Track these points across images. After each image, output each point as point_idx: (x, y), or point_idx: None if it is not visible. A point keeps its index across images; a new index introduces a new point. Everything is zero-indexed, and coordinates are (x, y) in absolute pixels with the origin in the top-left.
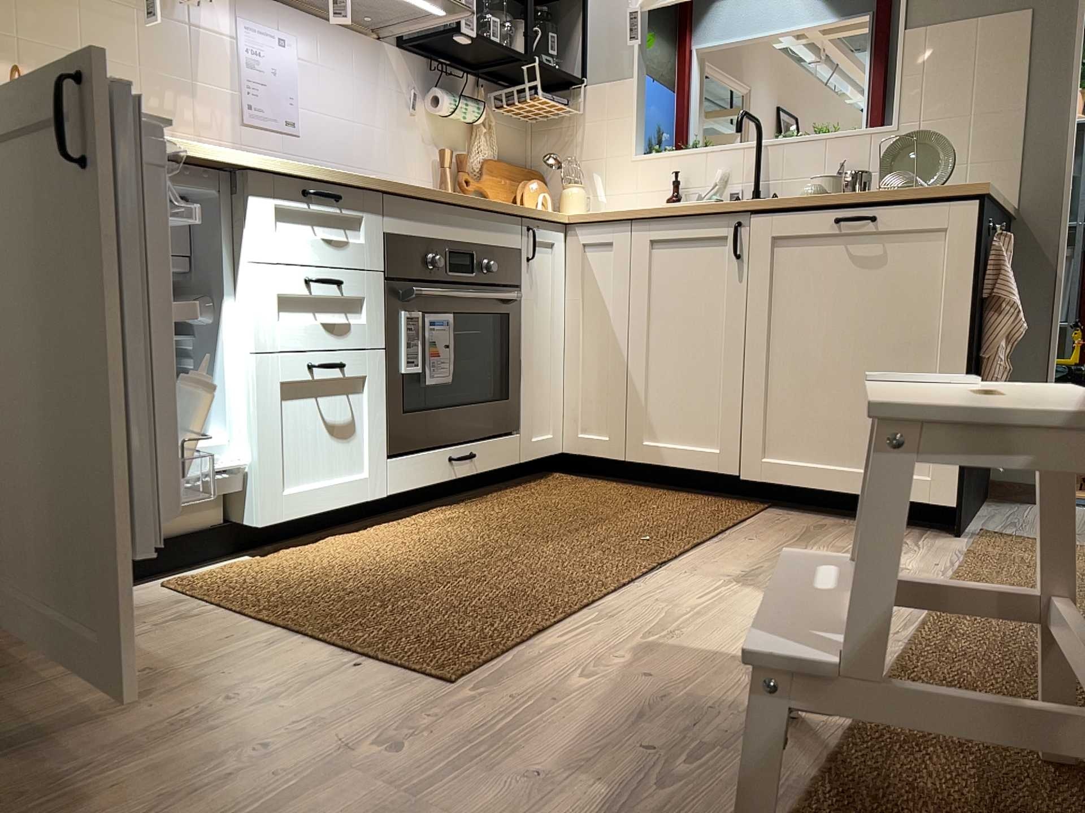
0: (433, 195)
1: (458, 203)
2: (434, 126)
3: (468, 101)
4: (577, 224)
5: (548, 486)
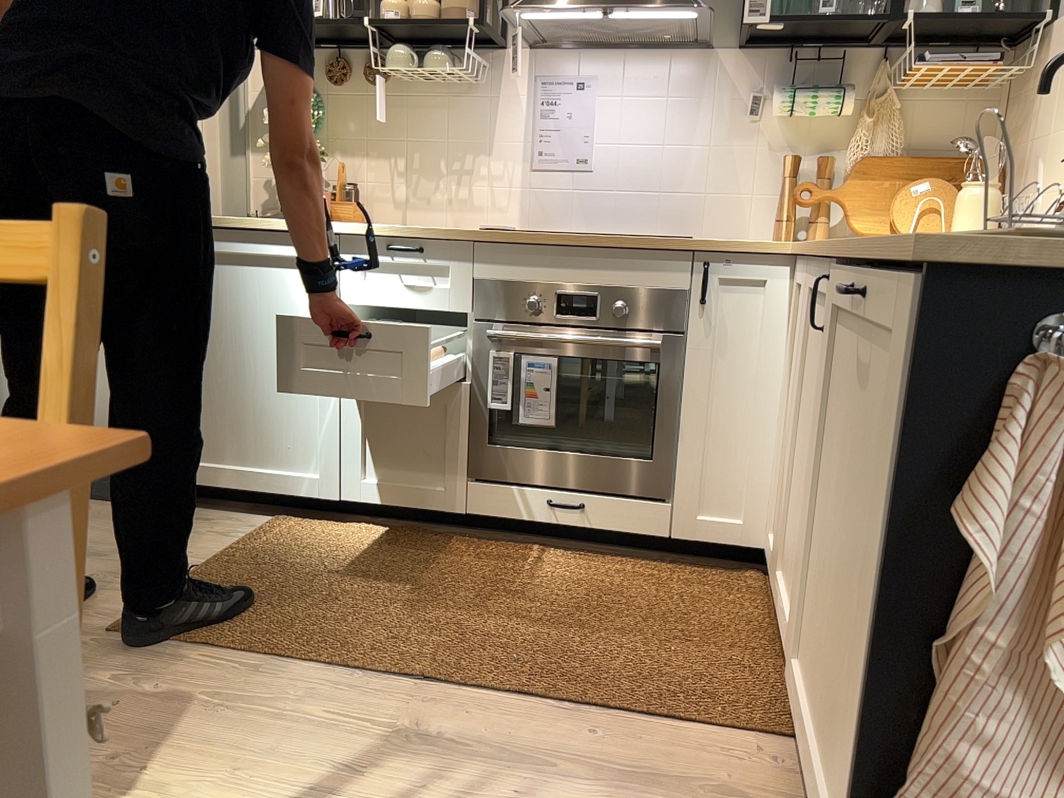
0: (533, 239)
1: (574, 245)
2: (789, 128)
3: (815, 91)
4: (798, 260)
5: (707, 579)
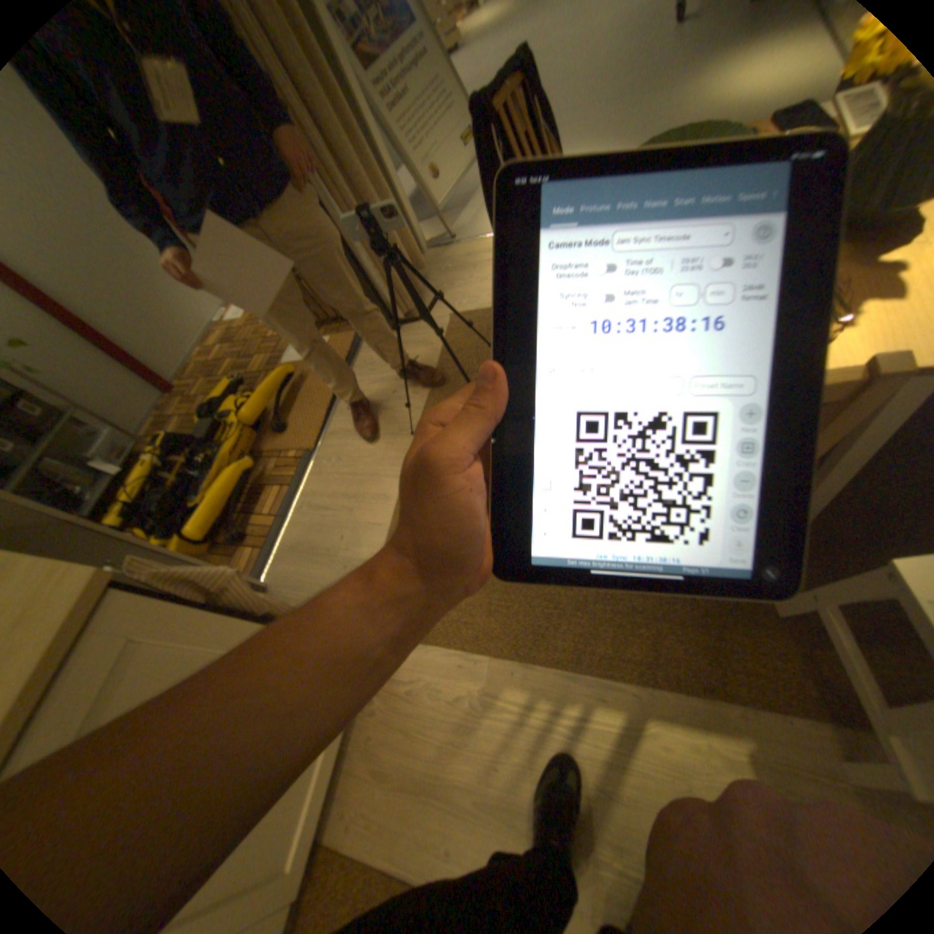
0: None
1: None
2: None
3: None
4: None
5: None
